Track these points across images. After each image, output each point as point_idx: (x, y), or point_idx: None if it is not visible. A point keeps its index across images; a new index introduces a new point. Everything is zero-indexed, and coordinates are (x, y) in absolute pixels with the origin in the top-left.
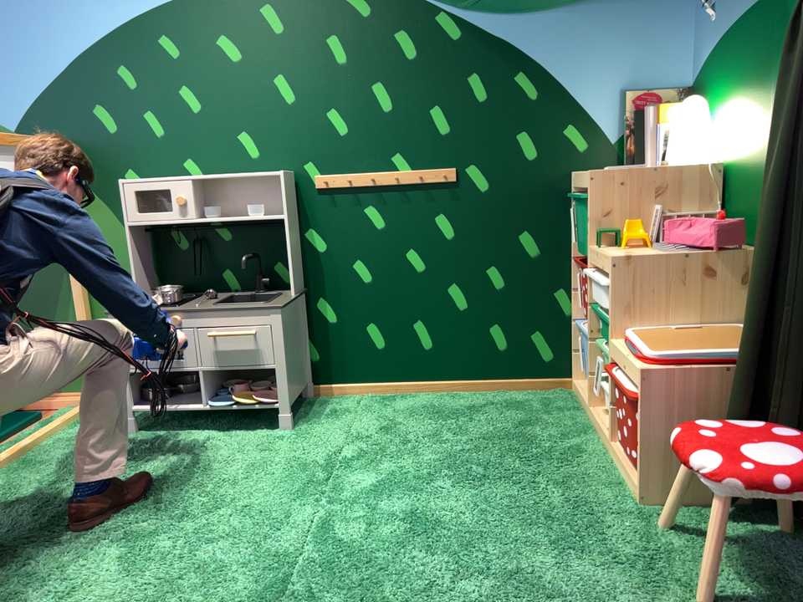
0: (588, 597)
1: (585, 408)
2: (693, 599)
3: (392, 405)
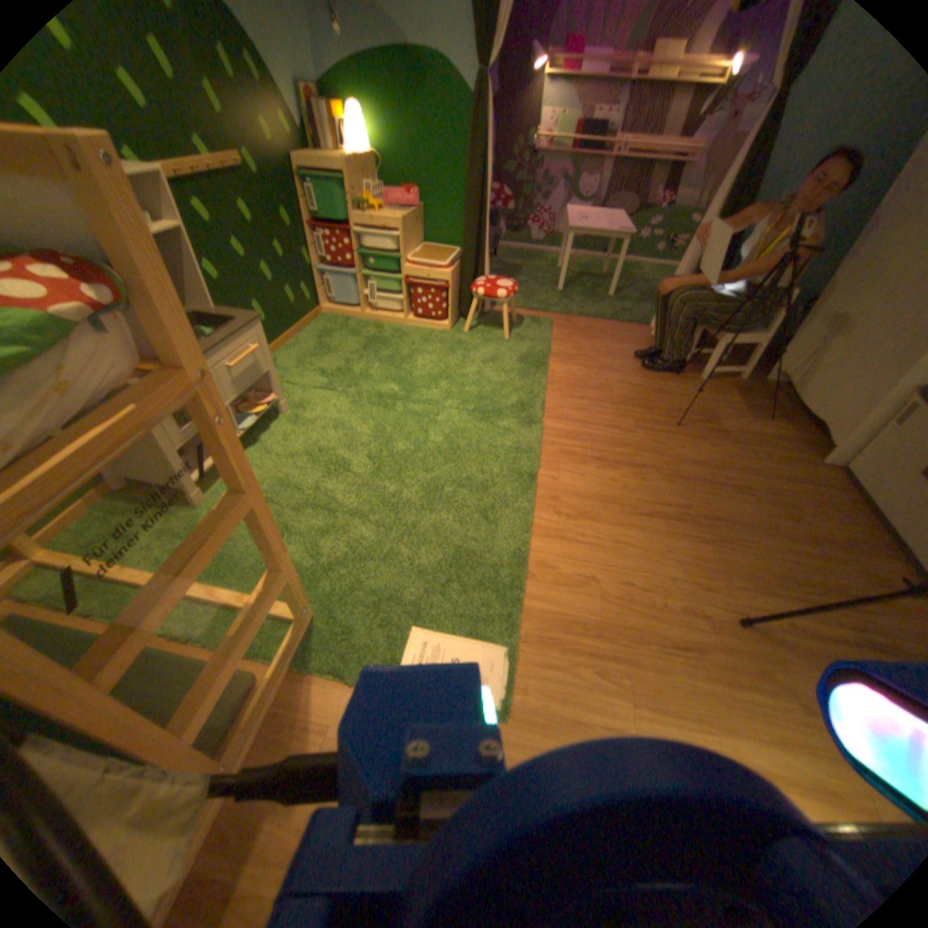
0: (493, 354)
1: (348, 315)
2: (499, 339)
3: (278, 366)
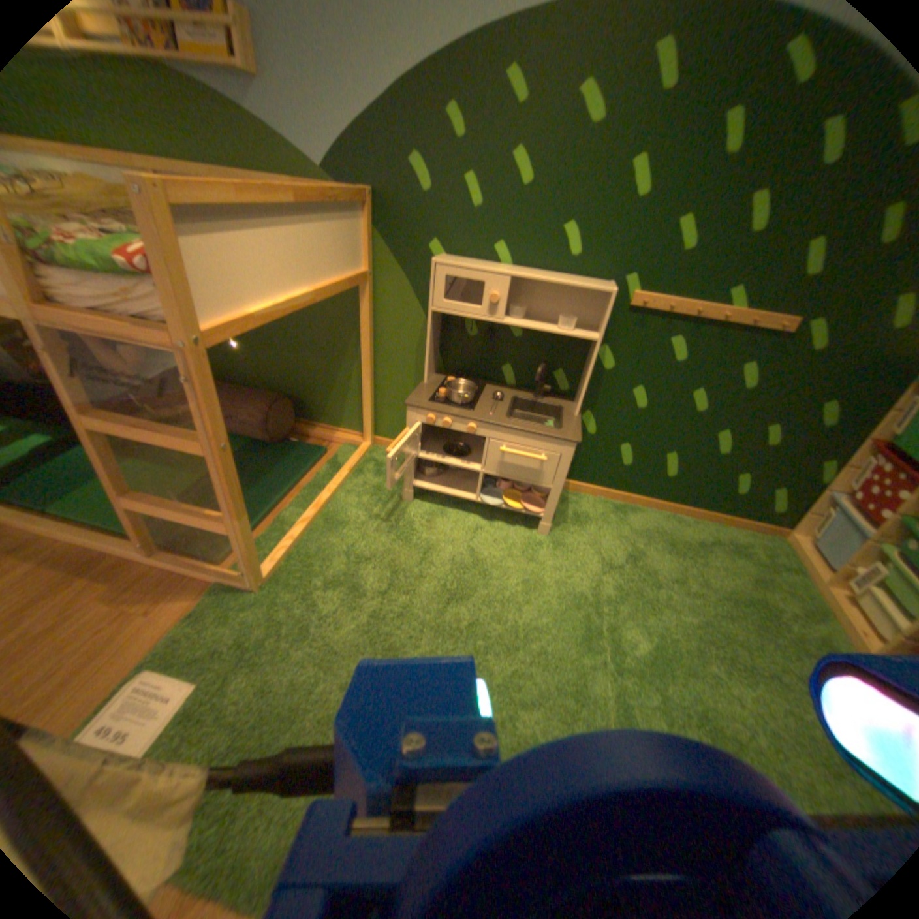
0: None
1: (809, 573)
2: None
3: (625, 517)
